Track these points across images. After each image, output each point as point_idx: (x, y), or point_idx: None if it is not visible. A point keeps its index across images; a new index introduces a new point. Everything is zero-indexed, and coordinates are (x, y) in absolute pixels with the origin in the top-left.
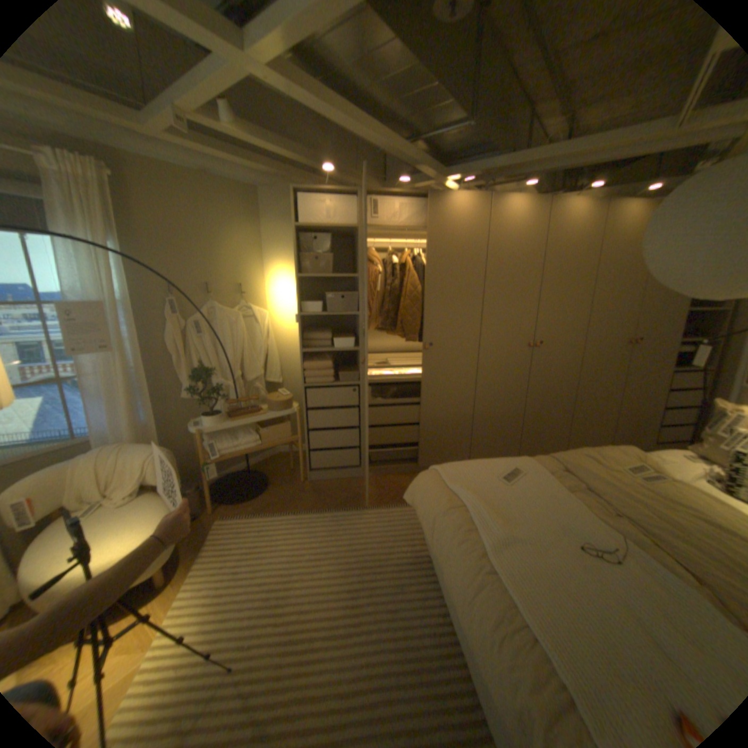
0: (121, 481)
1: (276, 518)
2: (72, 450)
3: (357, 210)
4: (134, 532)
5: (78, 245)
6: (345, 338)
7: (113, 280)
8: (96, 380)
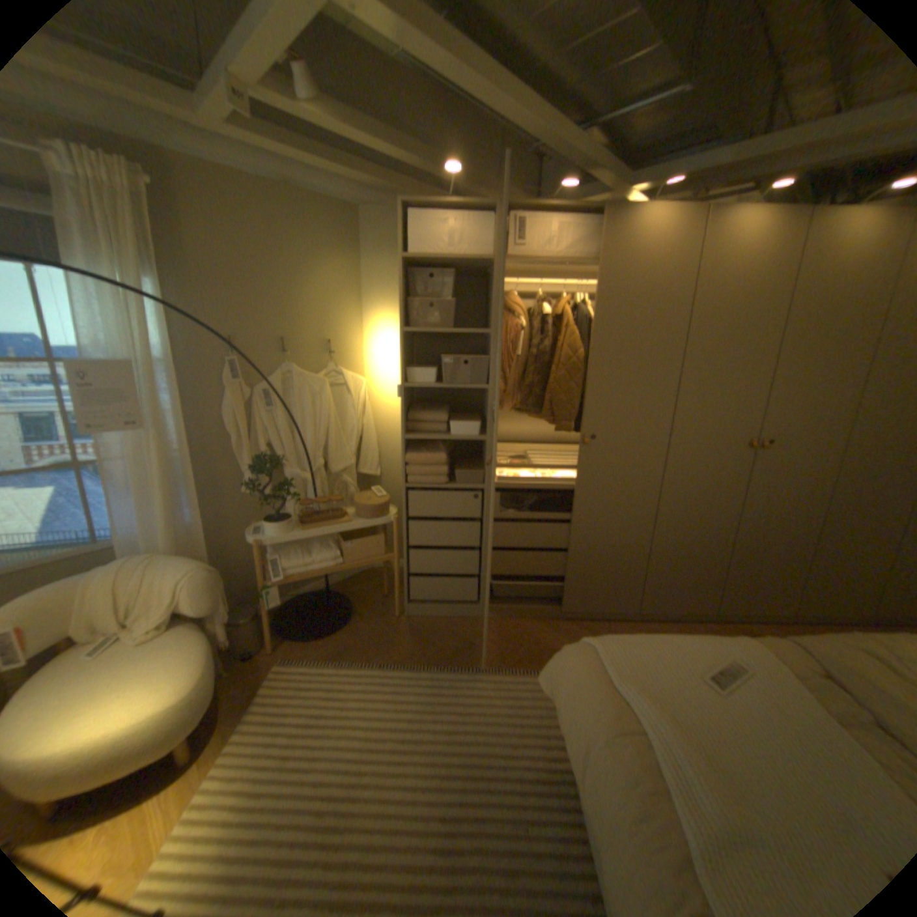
0: (148, 608)
1: (355, 672)
2: (94, 557)
3: (493, 233)
4: (148, 688)
5: (103, 282)
6: (466, 421)
7: (153, 331)
8: (124, 466)
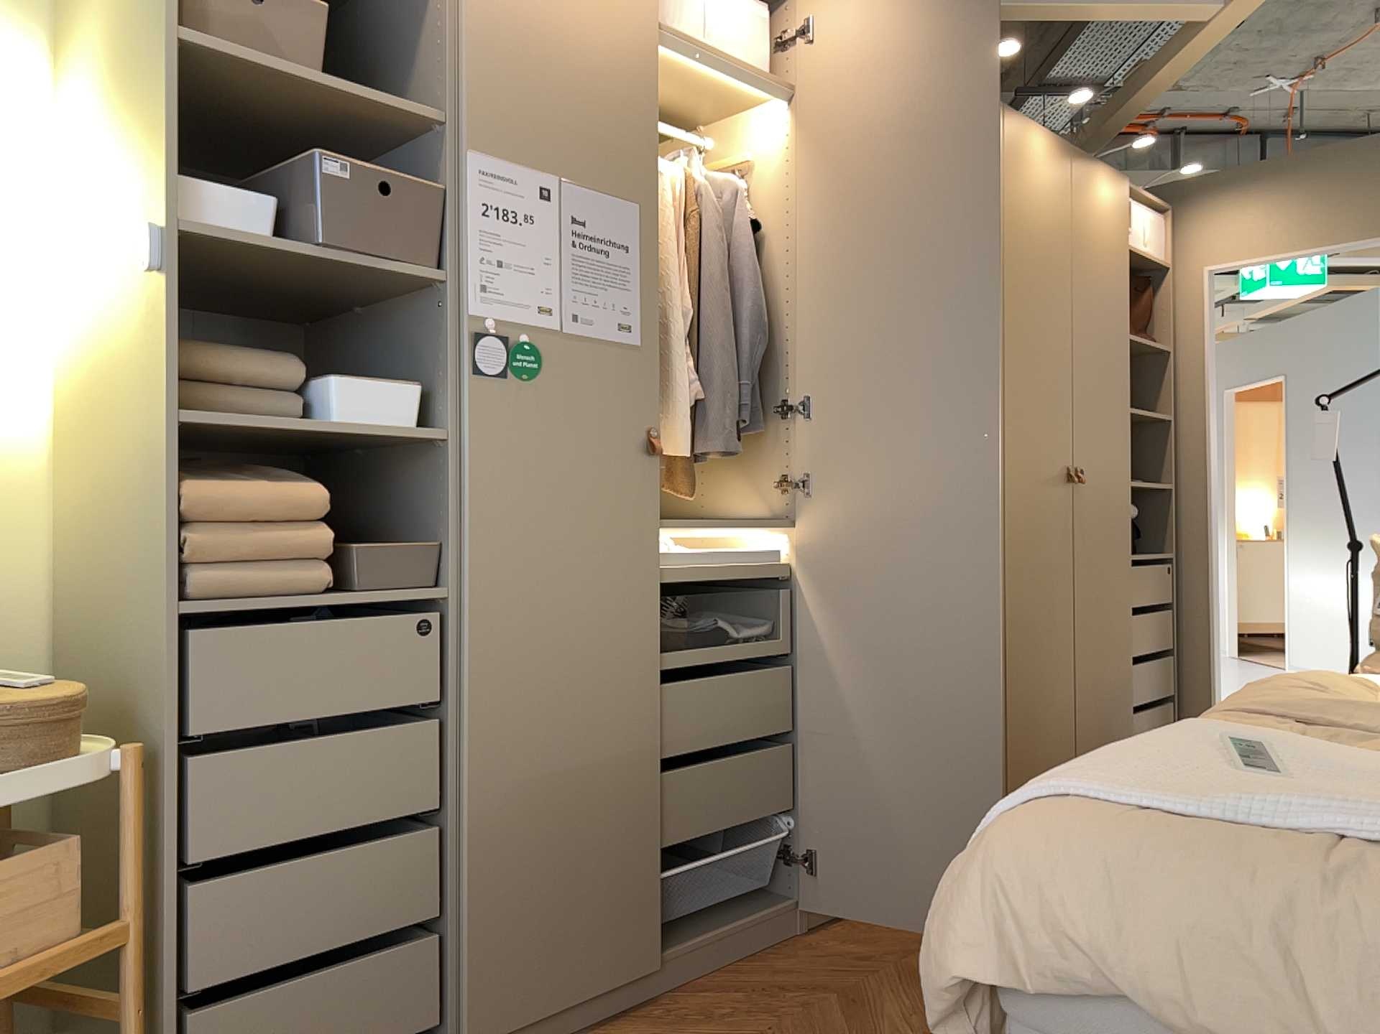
0: None
1: None
2: None
3: None
4: None
5: None
6: (371, 384)
7: None
8: None
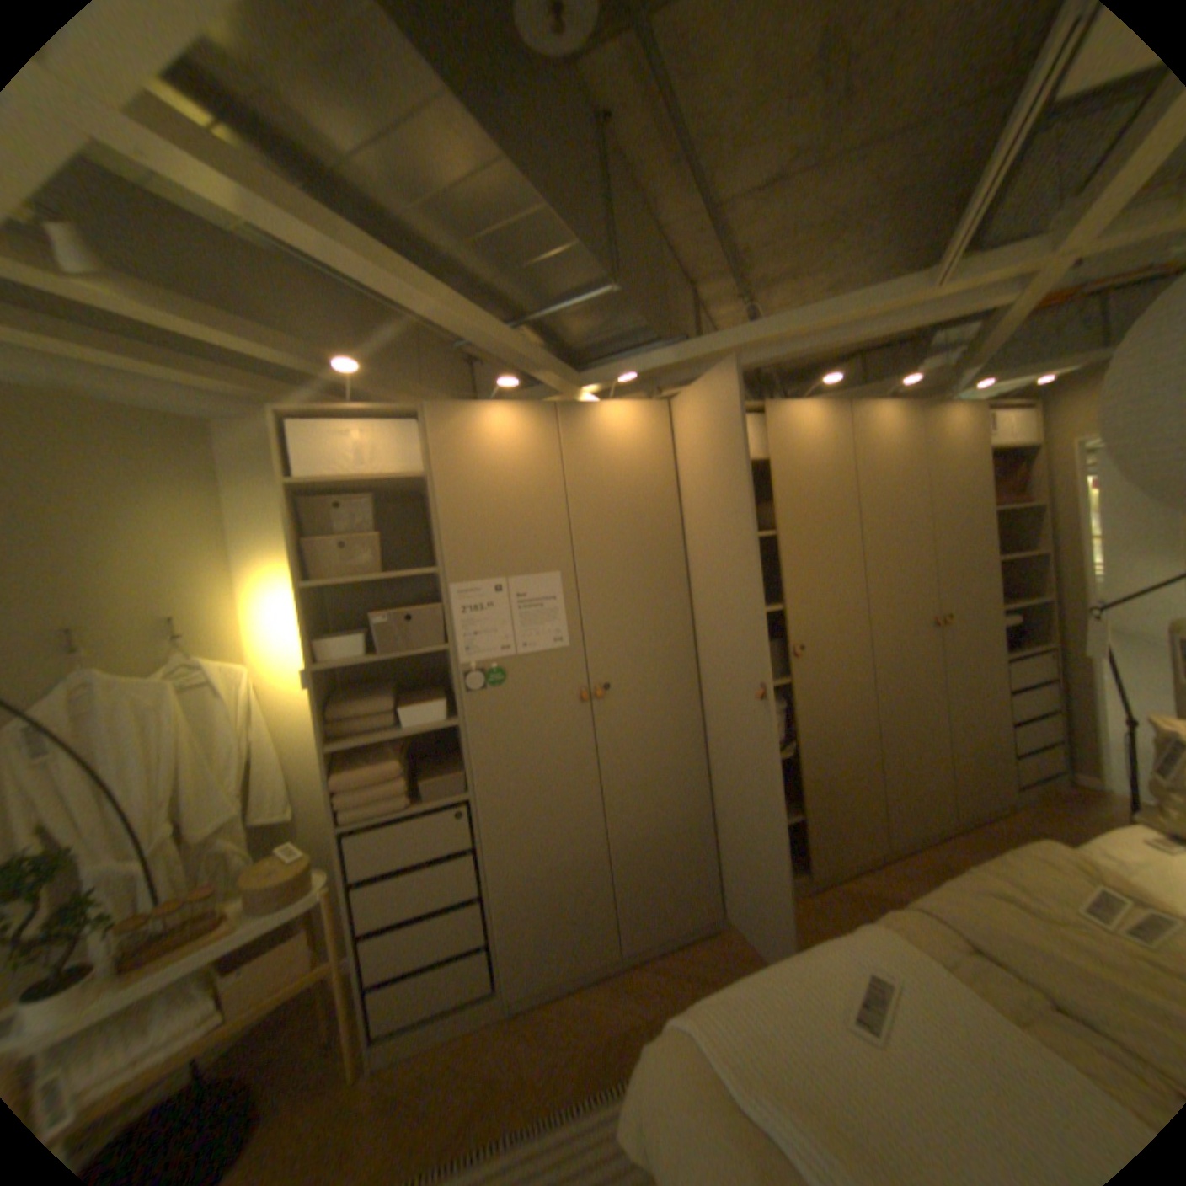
0: None
1: None
2: None
3: (422, 444)
4: None
5: None
6: (426, 701)
7: None
8: None
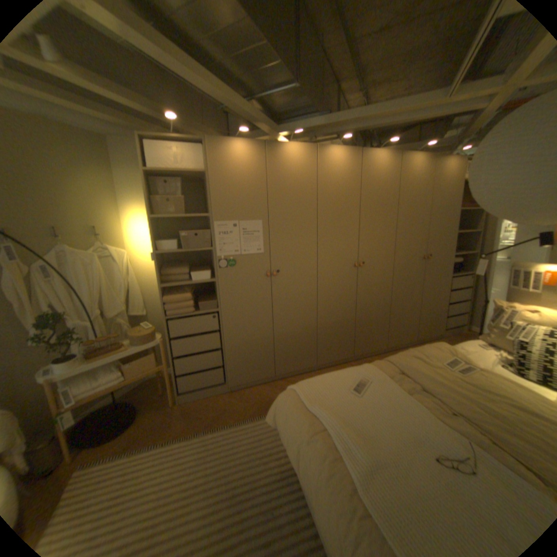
0: None
1: (144, 453)
2: None
3: (203, 156)
4: None
5: None
6: (202, 270)
7: None
8: None
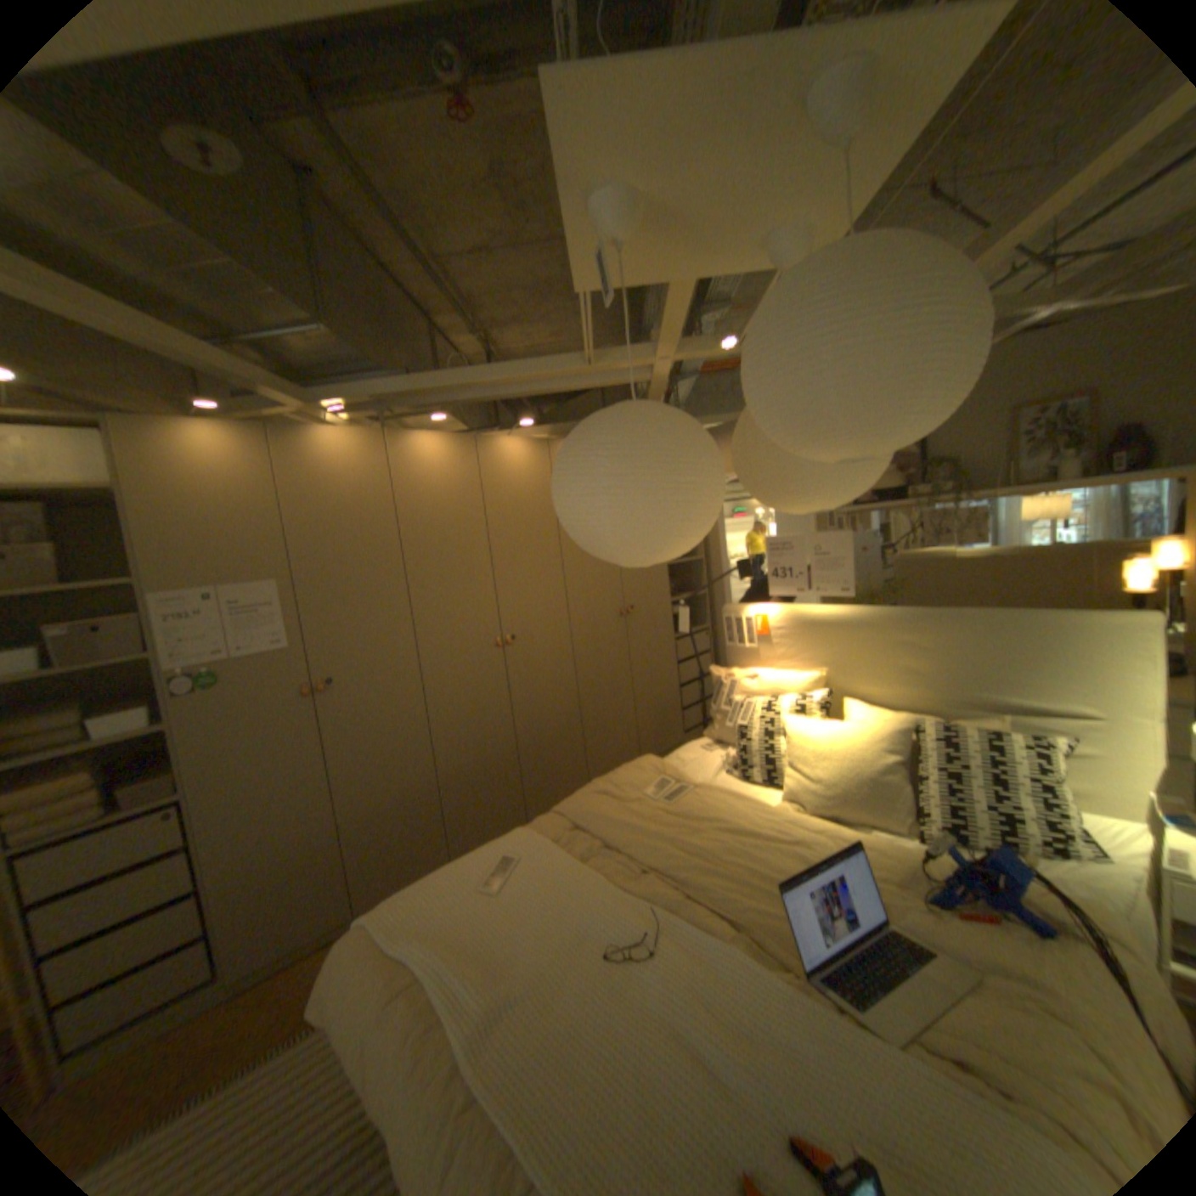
0: None
1: None
2: None
3: (104, 456)
4: None
5: None
6: (121, 713)
7: None
8: None
